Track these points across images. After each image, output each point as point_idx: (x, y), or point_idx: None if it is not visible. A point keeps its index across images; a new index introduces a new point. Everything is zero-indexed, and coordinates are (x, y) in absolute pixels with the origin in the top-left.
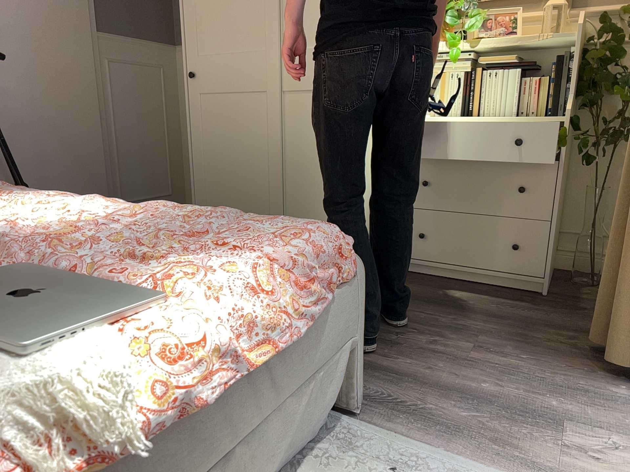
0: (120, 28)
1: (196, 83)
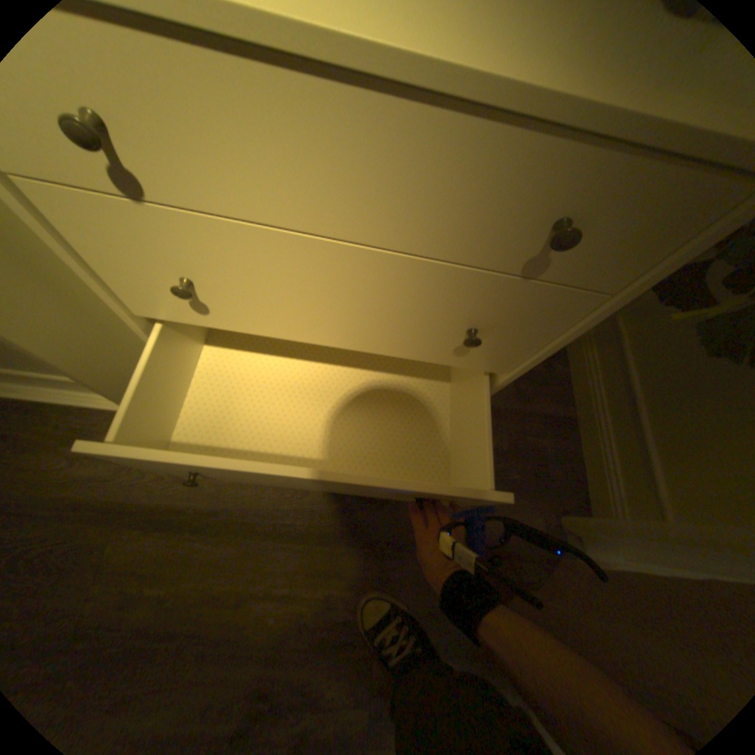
0: None
1: None
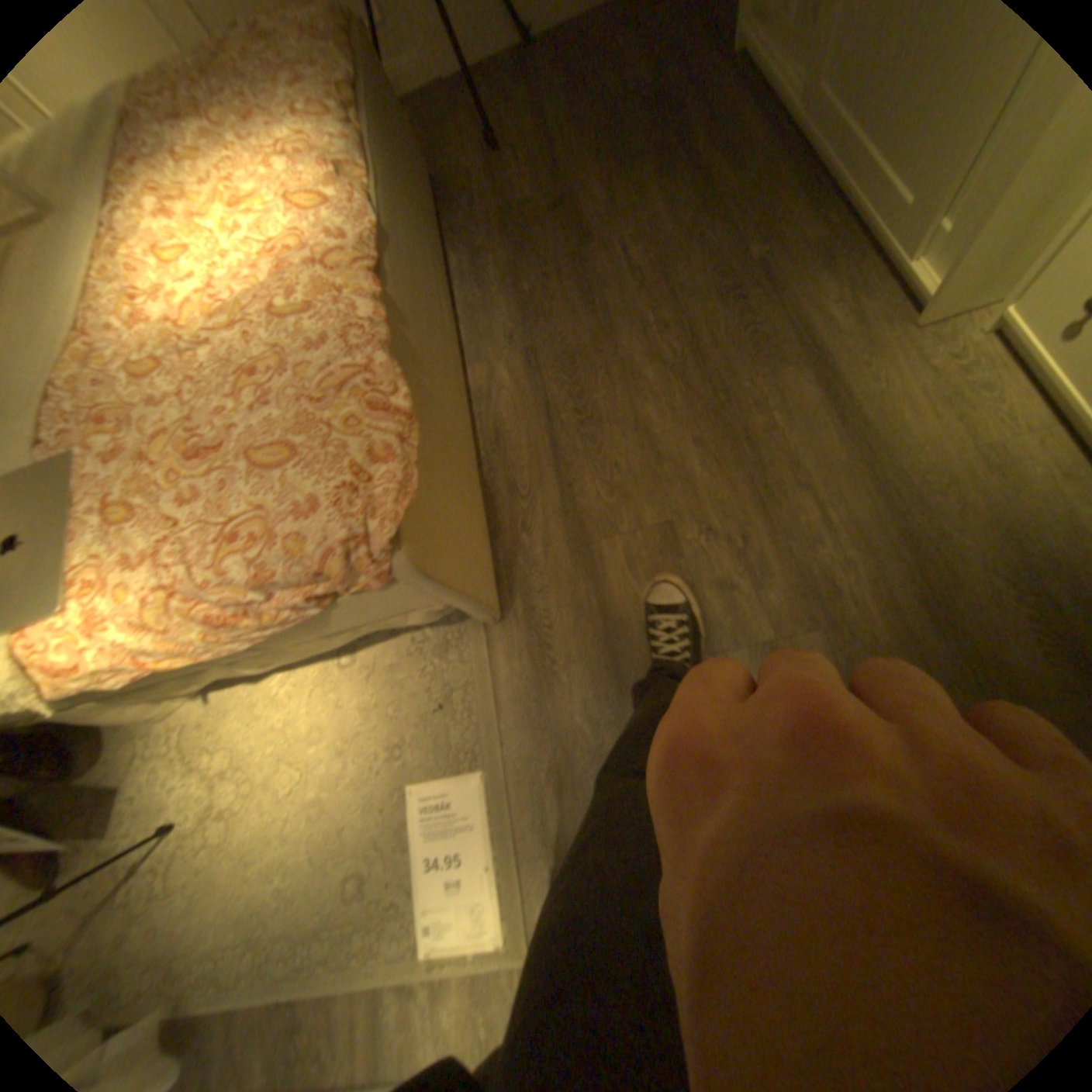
0: None
1: None
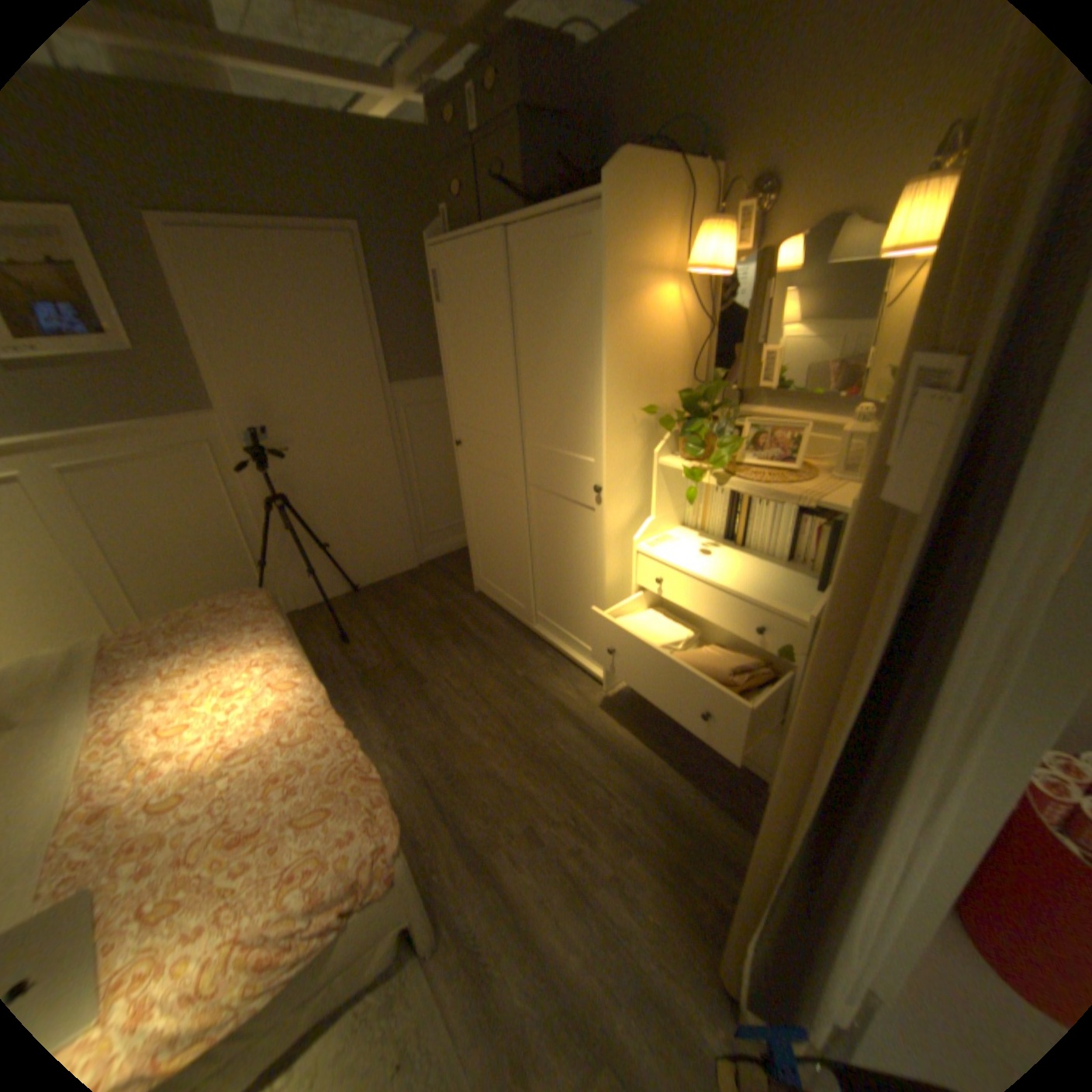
0: (413, 372)
1: (462, 451)
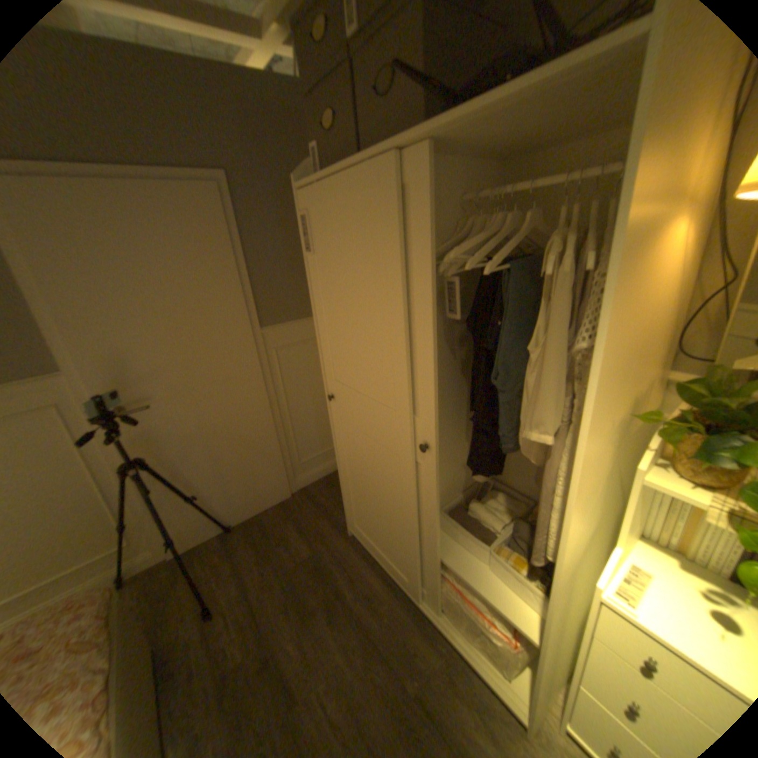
0: (283, 315)
1: (335, 404)
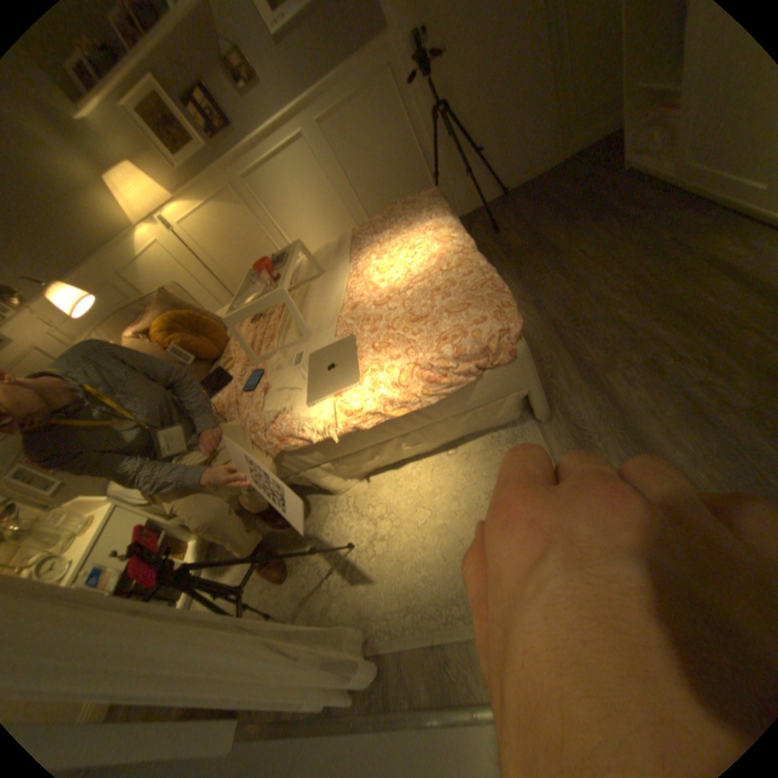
0: None
1: None
